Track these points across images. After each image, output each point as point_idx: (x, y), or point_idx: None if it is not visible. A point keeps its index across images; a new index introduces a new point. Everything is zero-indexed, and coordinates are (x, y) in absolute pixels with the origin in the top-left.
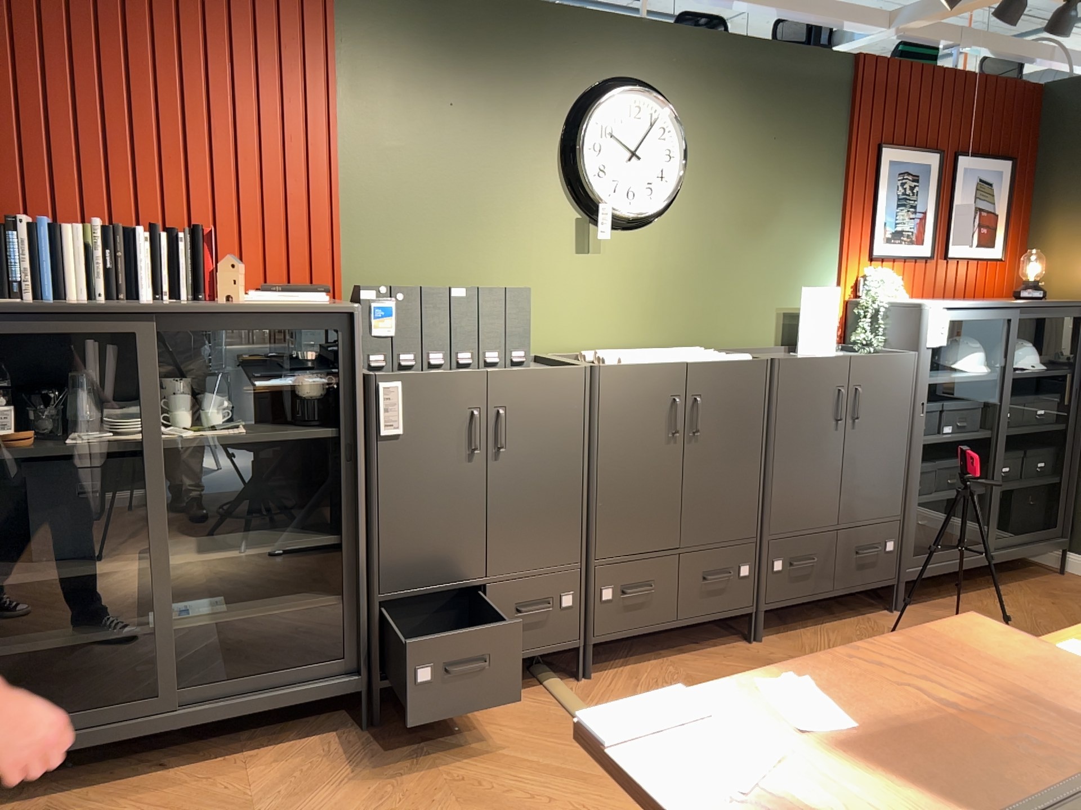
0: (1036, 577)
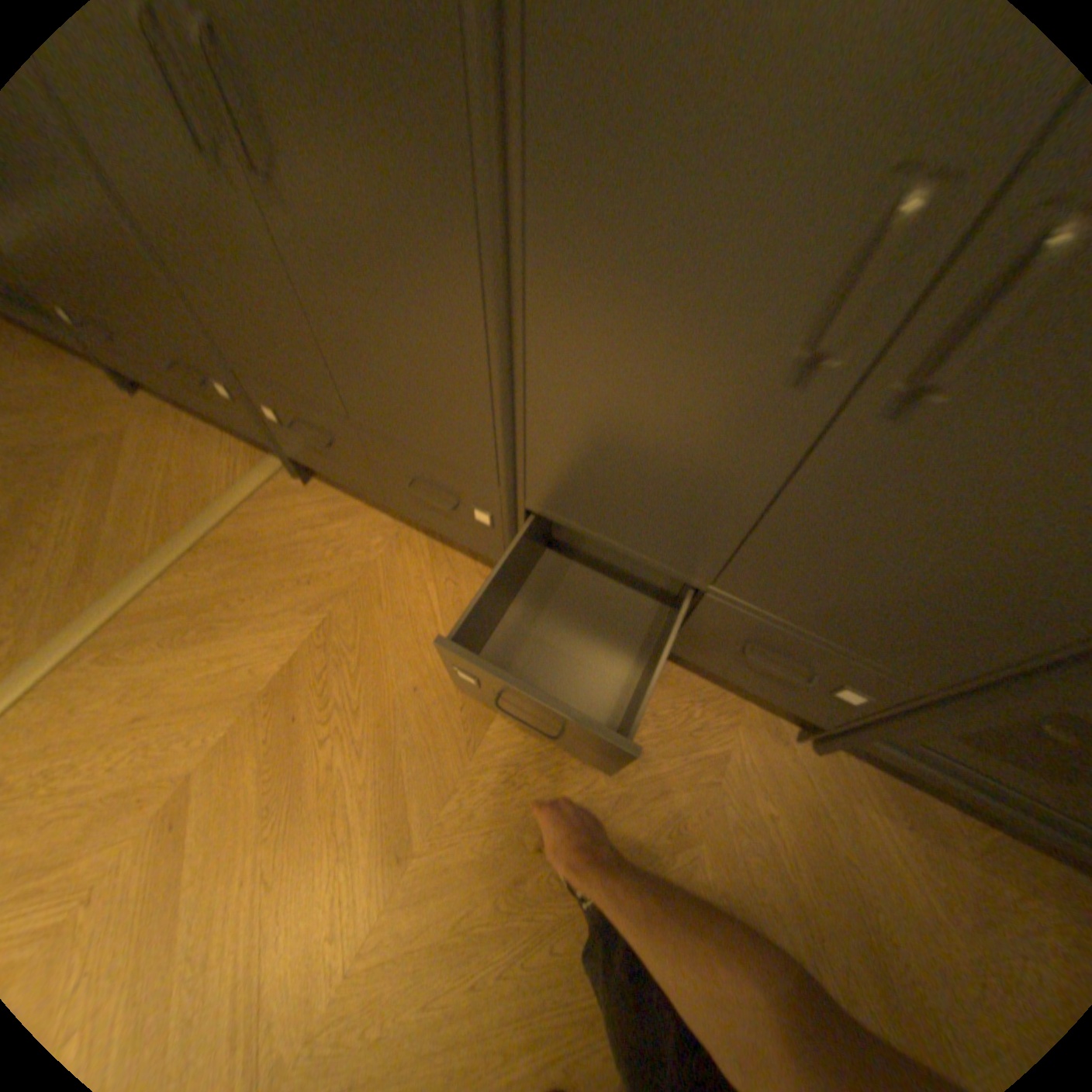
0: None
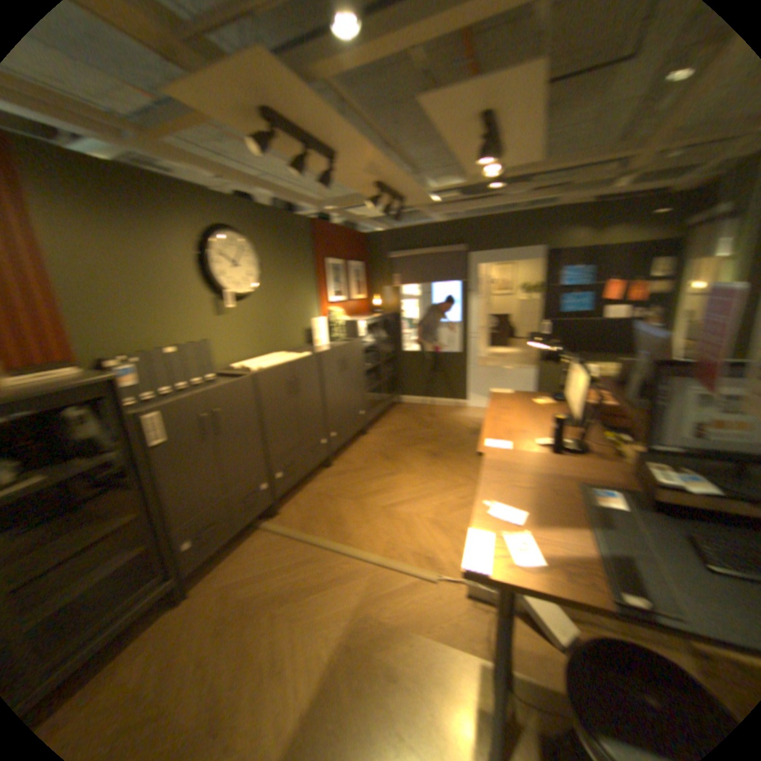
0: (396, 407)
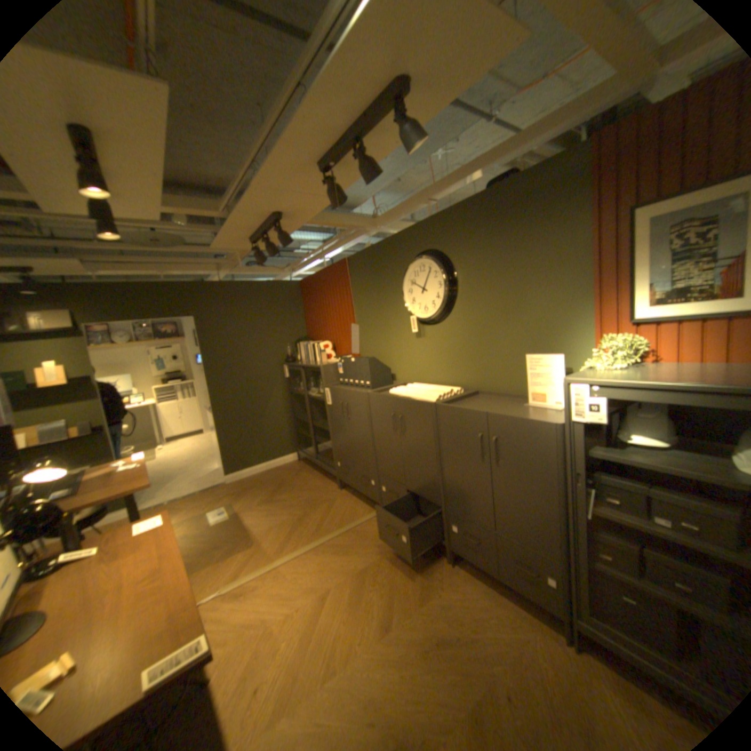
0: None
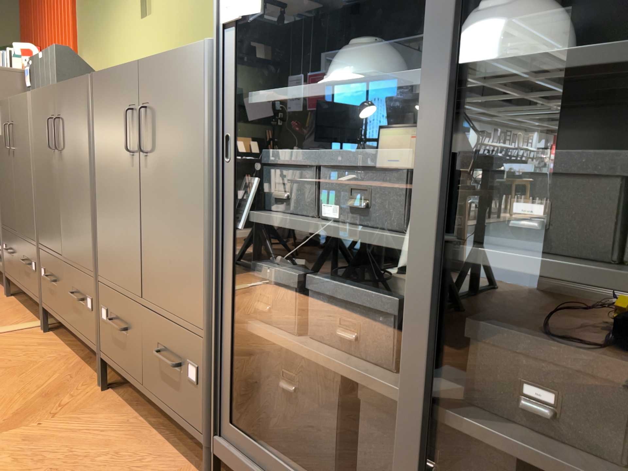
0: None
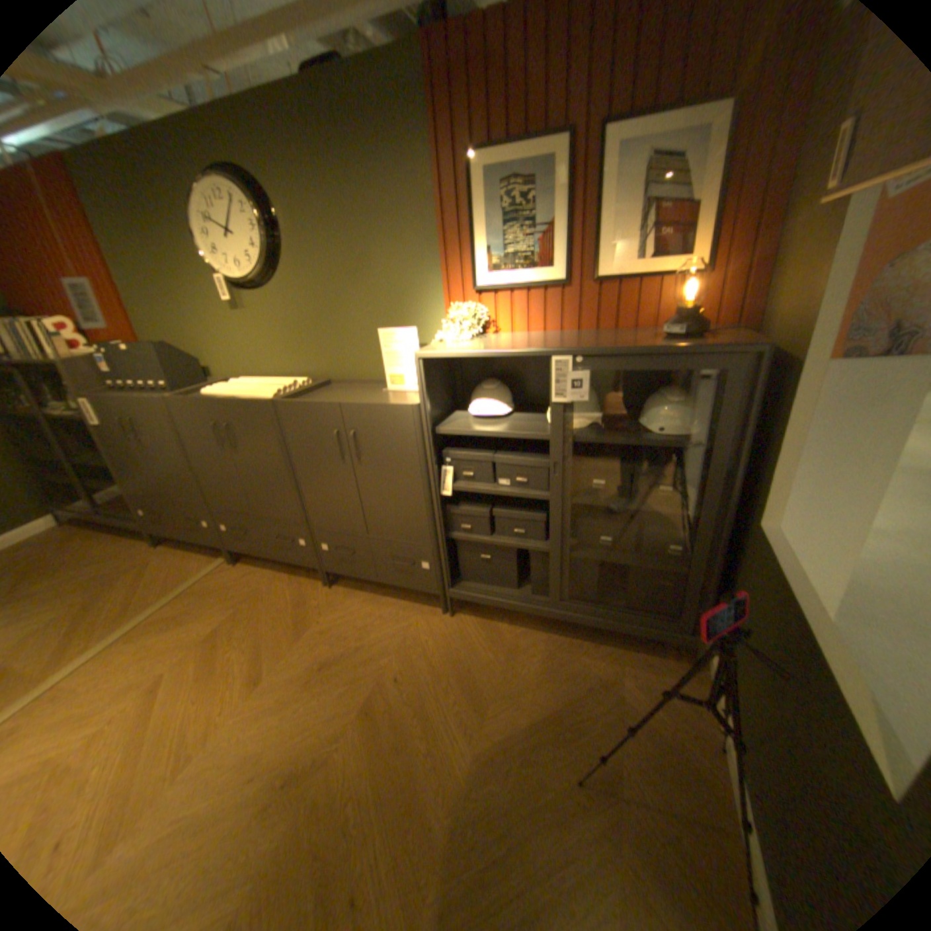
0: (654, 656)
